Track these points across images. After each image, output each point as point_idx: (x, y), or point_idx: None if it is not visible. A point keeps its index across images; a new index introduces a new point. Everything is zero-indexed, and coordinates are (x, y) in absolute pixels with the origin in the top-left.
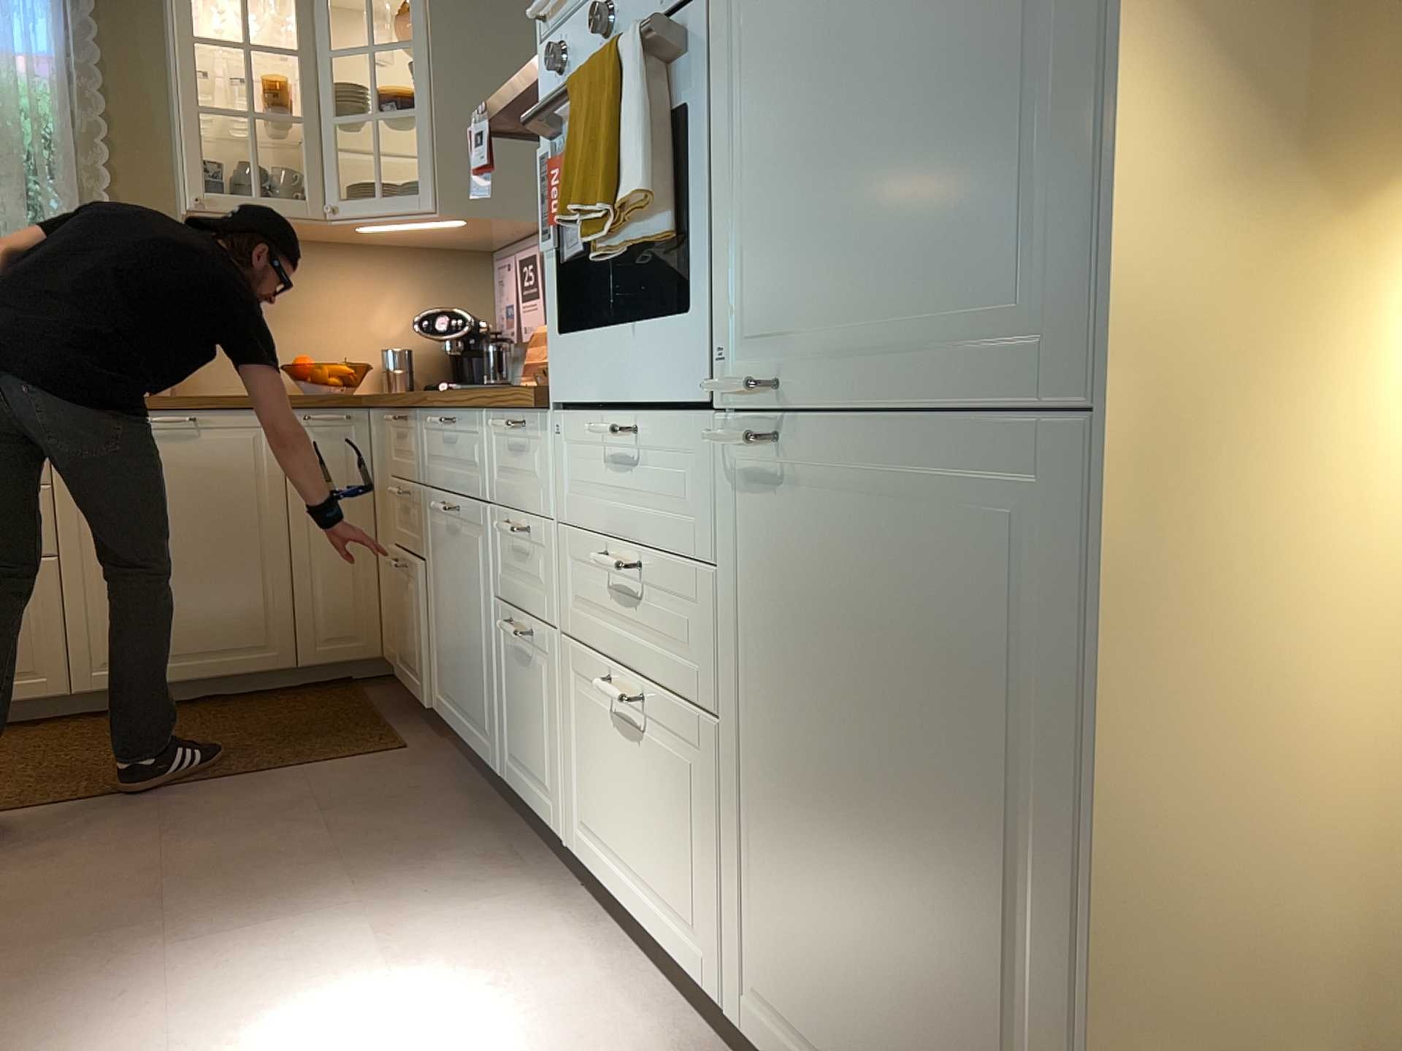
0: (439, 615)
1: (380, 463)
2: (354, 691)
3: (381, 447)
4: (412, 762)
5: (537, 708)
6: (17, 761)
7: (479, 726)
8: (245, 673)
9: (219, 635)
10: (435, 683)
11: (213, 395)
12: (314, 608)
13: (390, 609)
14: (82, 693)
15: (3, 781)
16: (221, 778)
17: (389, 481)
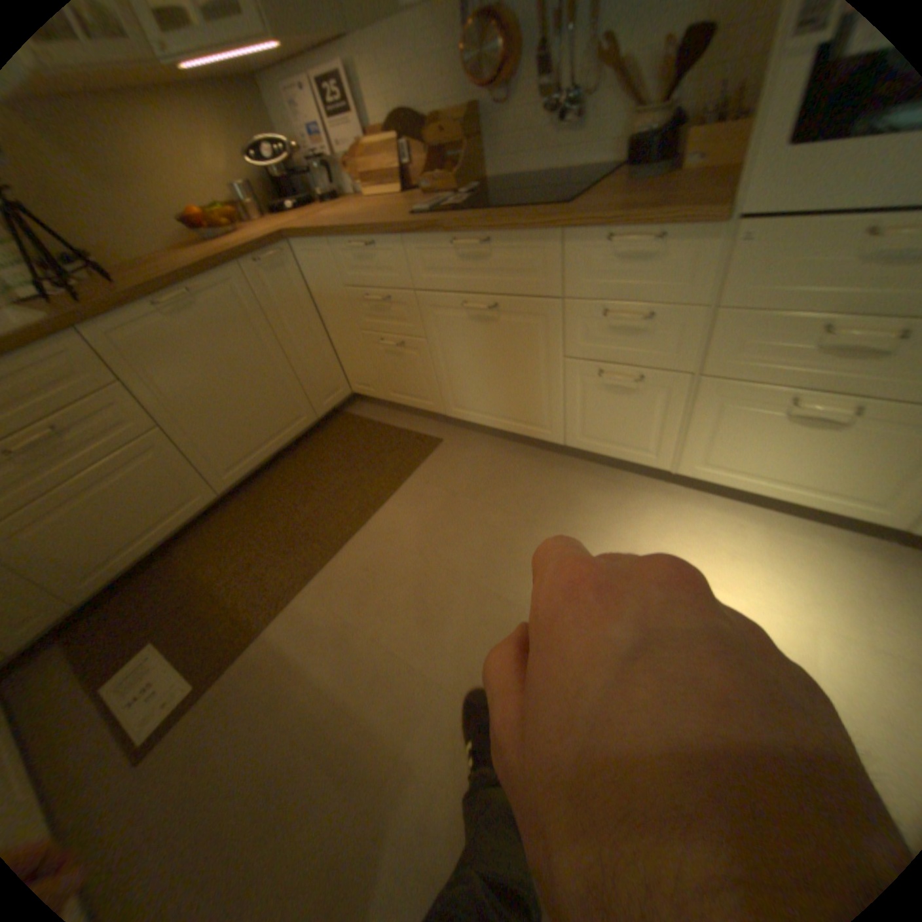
0: (453, 368)
1: (318, 278)
2: (350, 416)
3: (317, 266)
4: (456, 446)
5: (635, 412)
6: (237, 548)
7: (527, 422)
8: (295, 434)
9: (273, 422)
10: (447, 403)
11: (177, 263)
12: (310, 383)
13: (358, 367)
14: (221, 490)
15: (256, 565)
16: (380, 502)
17: (340, 290)
